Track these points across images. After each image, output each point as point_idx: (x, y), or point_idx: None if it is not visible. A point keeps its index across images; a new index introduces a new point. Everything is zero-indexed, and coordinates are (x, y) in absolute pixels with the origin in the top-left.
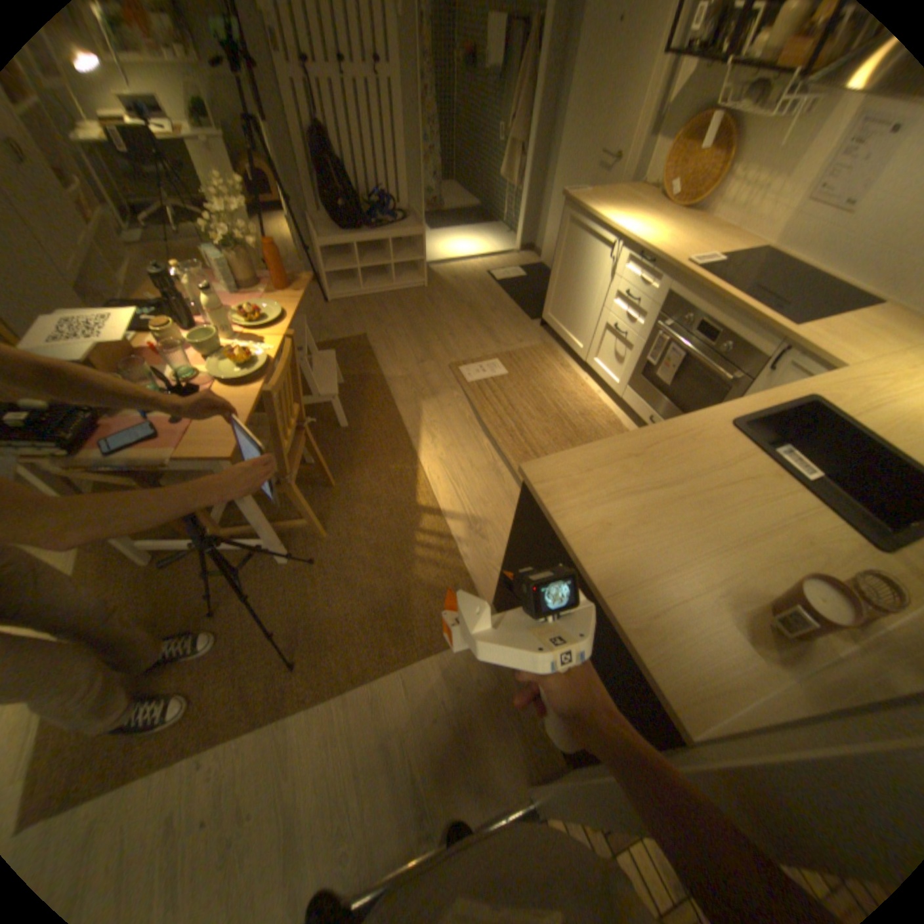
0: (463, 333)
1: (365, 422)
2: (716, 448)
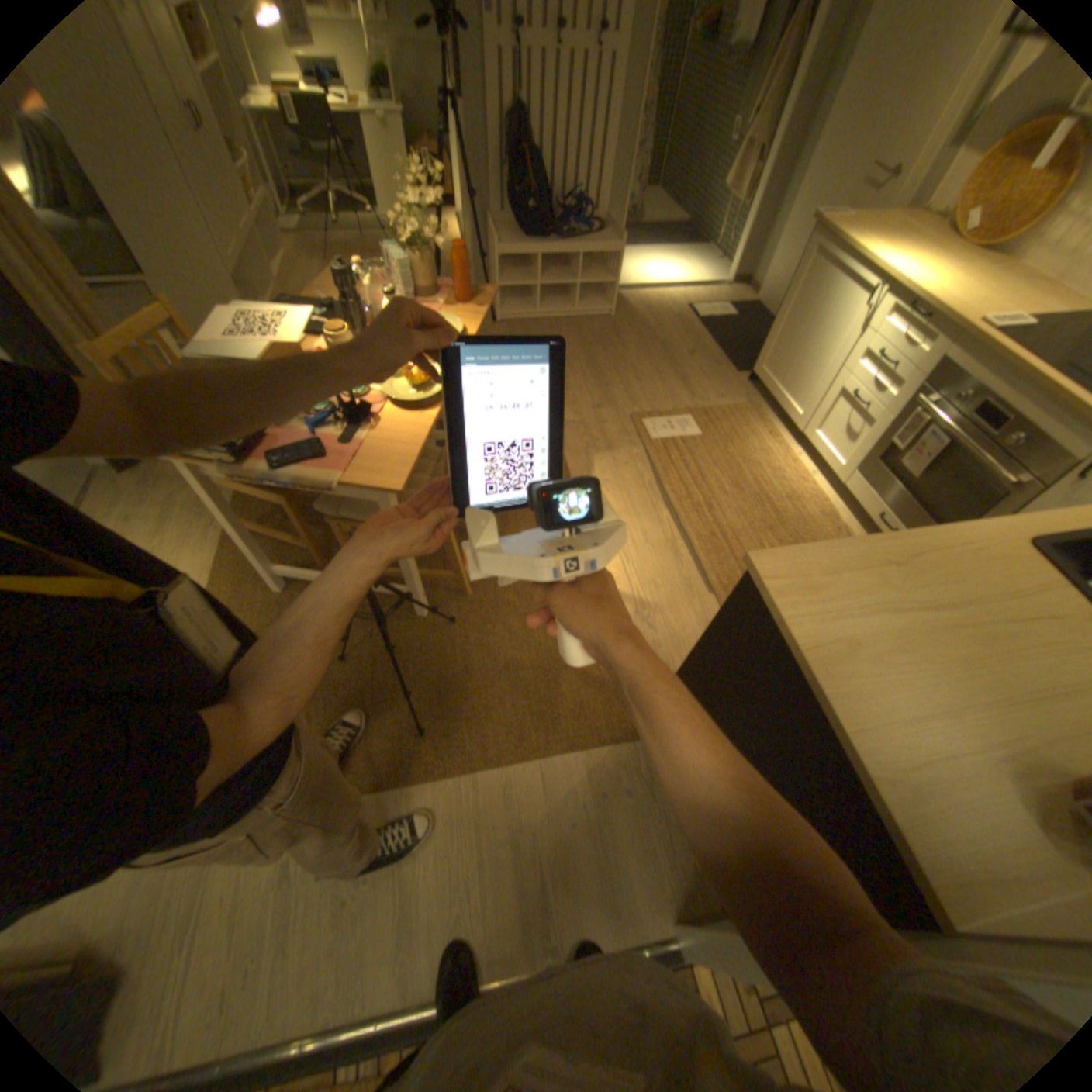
0: (651, 377)
1: None
2: (1005, 570)
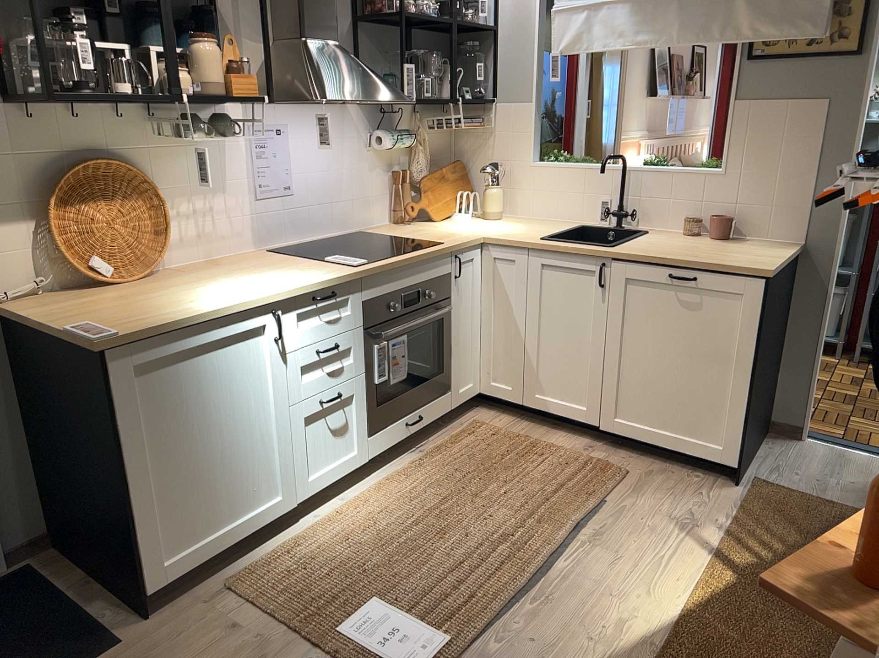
0: None
1: None
2: (640, 248)
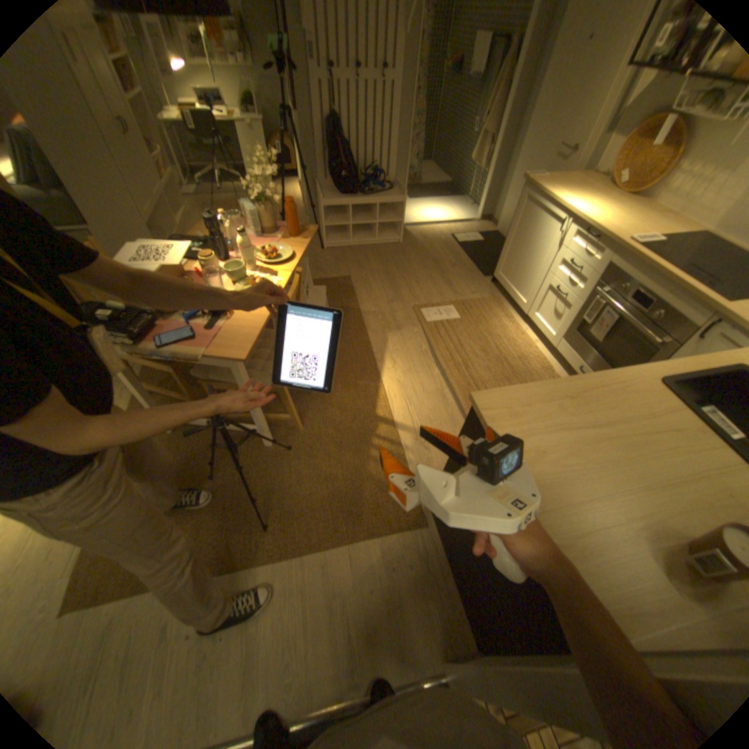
0: (427, 281)
1: (342, 344)
2: (644, 400)
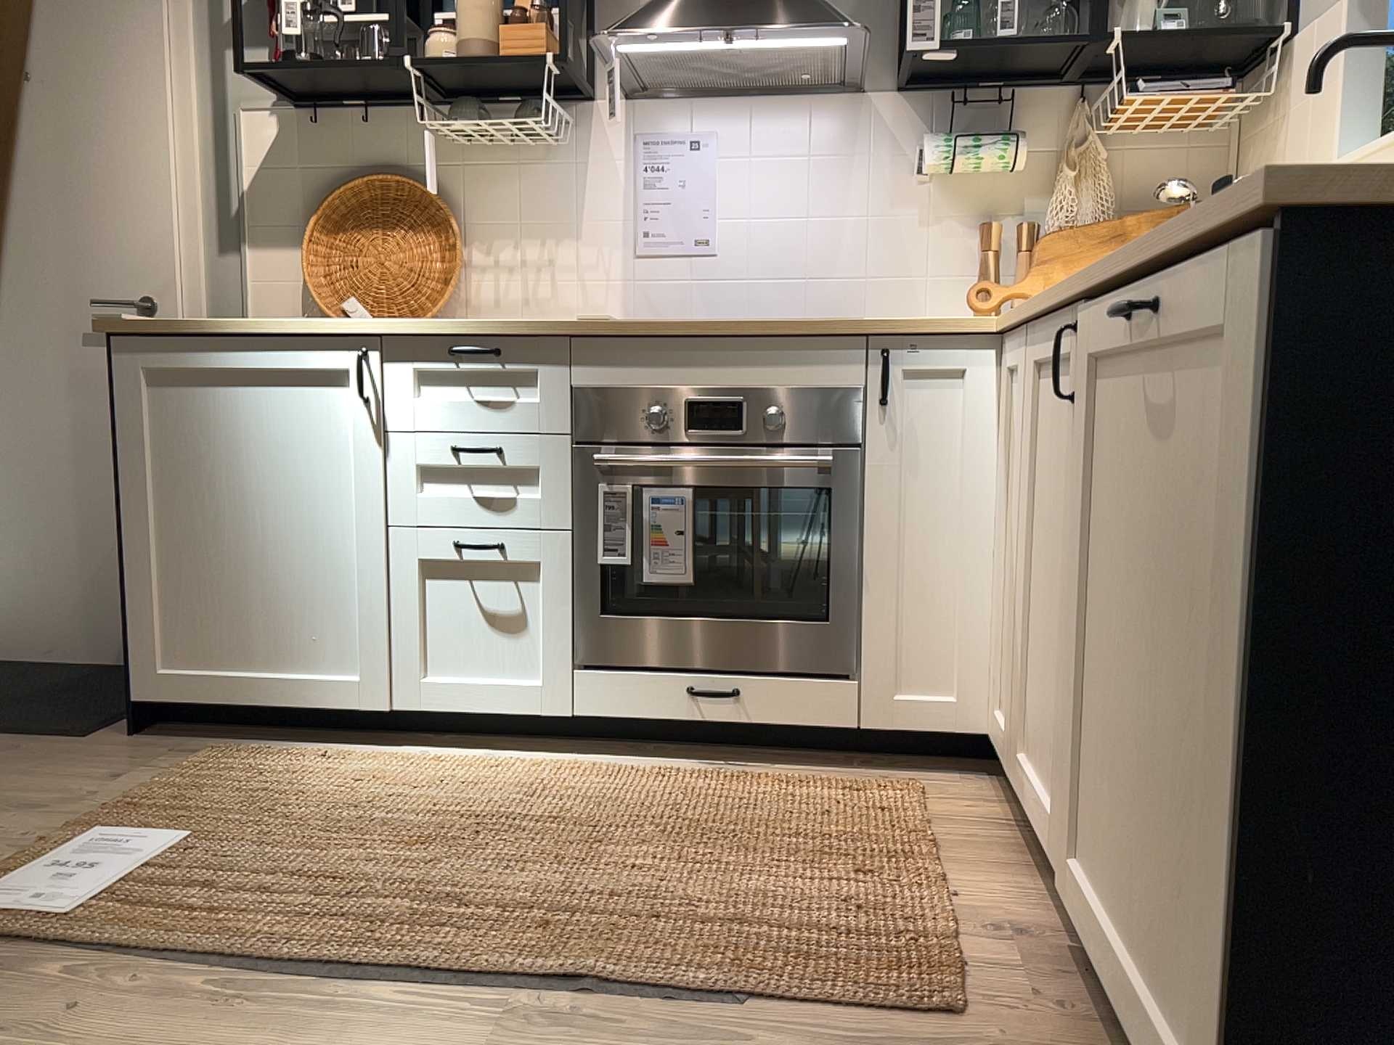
0: None
1: None
2: None
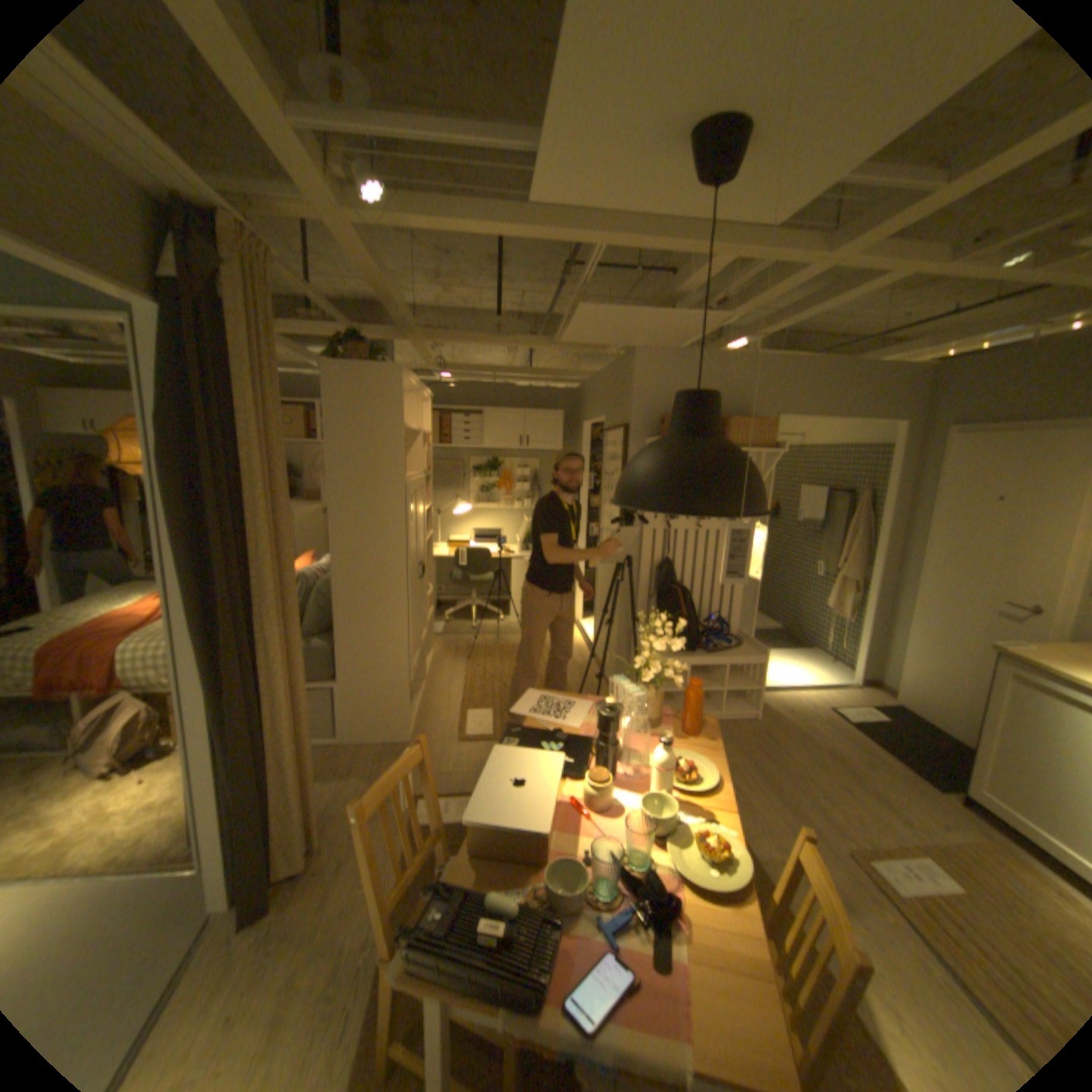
0: (845, 797)
1: None
2: None
